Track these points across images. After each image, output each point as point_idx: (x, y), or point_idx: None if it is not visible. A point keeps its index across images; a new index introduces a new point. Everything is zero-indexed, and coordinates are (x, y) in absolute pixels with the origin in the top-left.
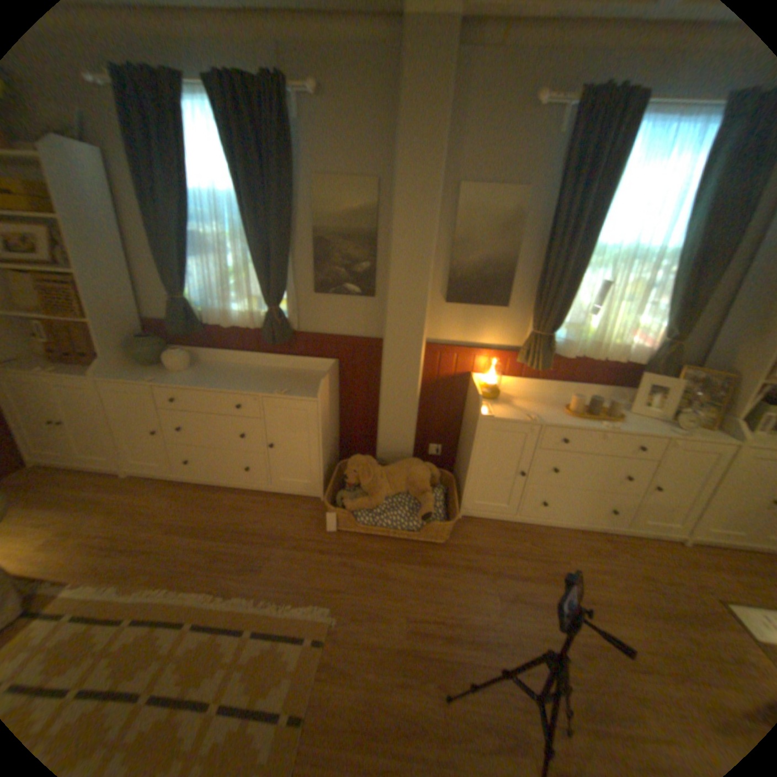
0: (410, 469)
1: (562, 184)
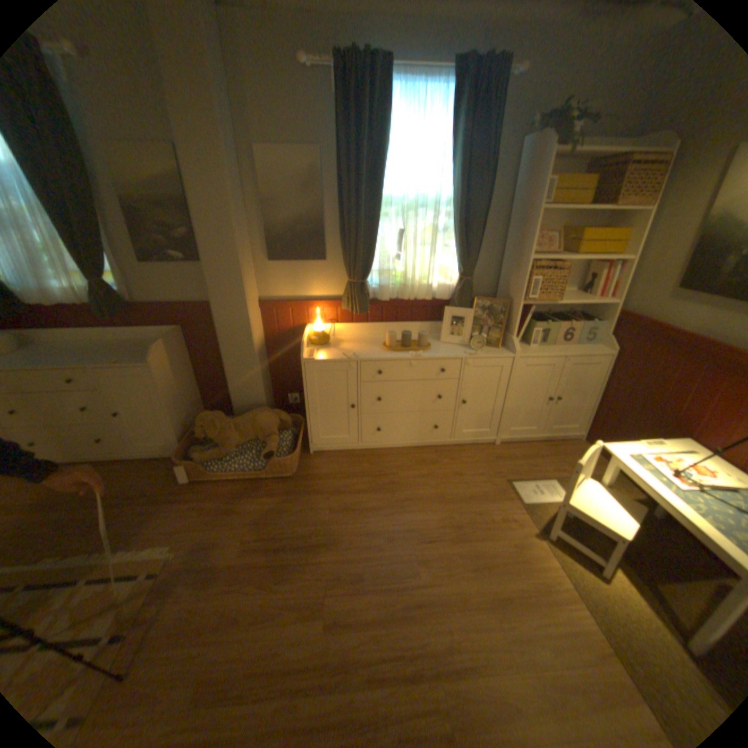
0: (256, 417)
1: (335, 141)
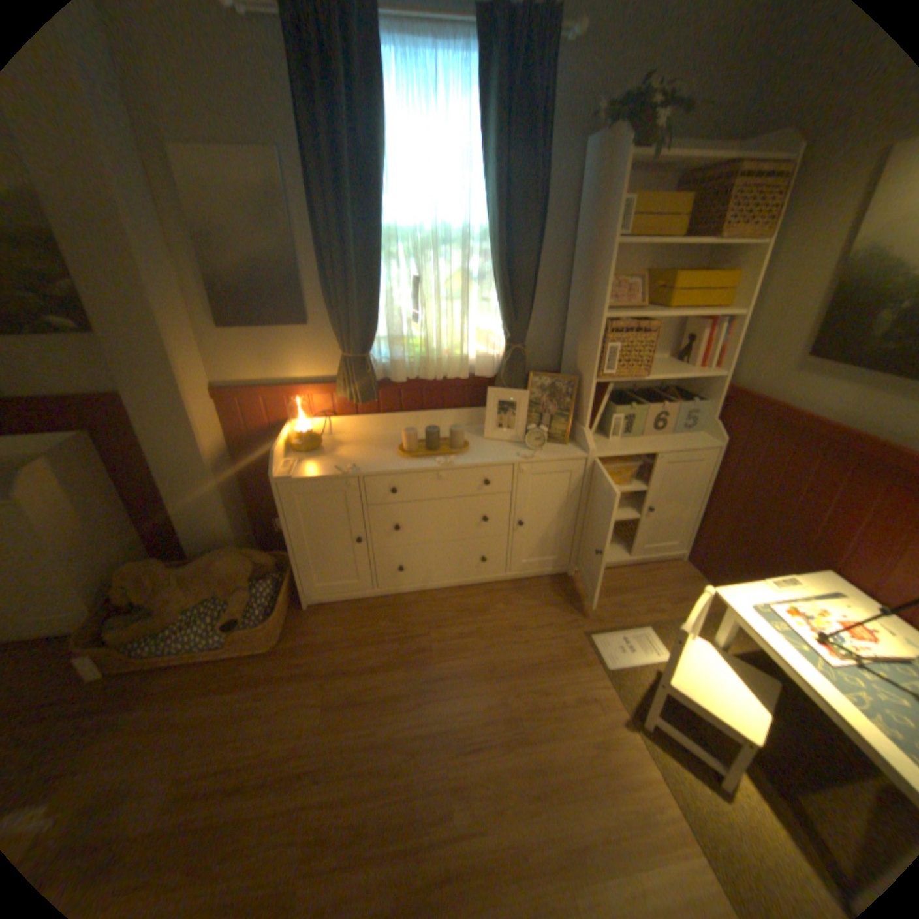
0: (213, 564)
1: (298, 140)
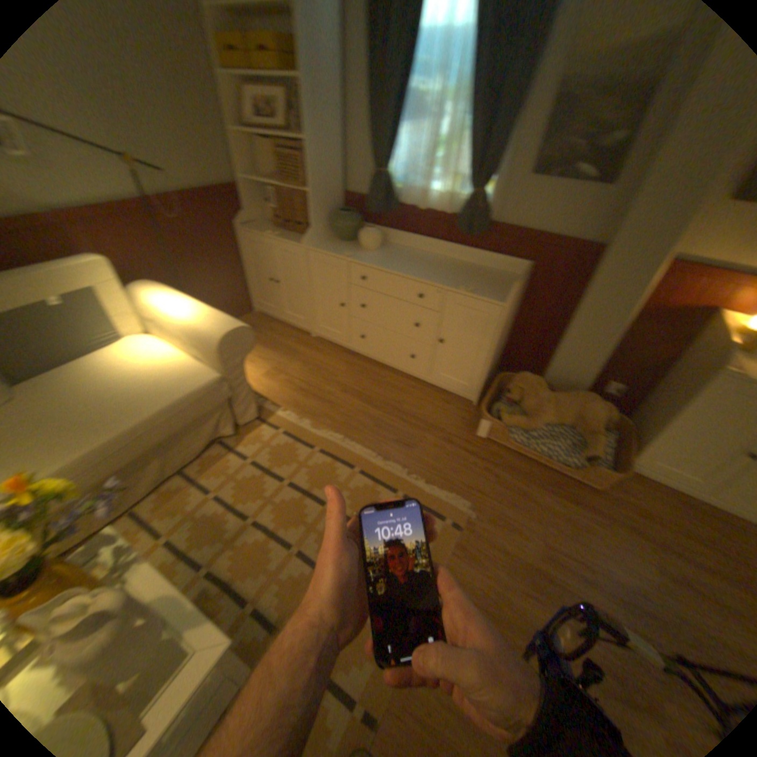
0: (587, 404)
1: None
